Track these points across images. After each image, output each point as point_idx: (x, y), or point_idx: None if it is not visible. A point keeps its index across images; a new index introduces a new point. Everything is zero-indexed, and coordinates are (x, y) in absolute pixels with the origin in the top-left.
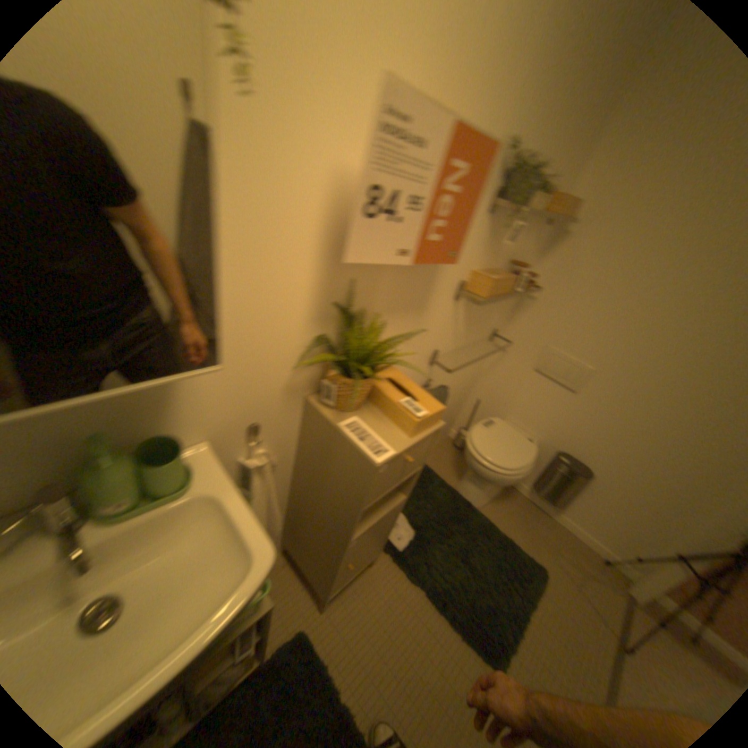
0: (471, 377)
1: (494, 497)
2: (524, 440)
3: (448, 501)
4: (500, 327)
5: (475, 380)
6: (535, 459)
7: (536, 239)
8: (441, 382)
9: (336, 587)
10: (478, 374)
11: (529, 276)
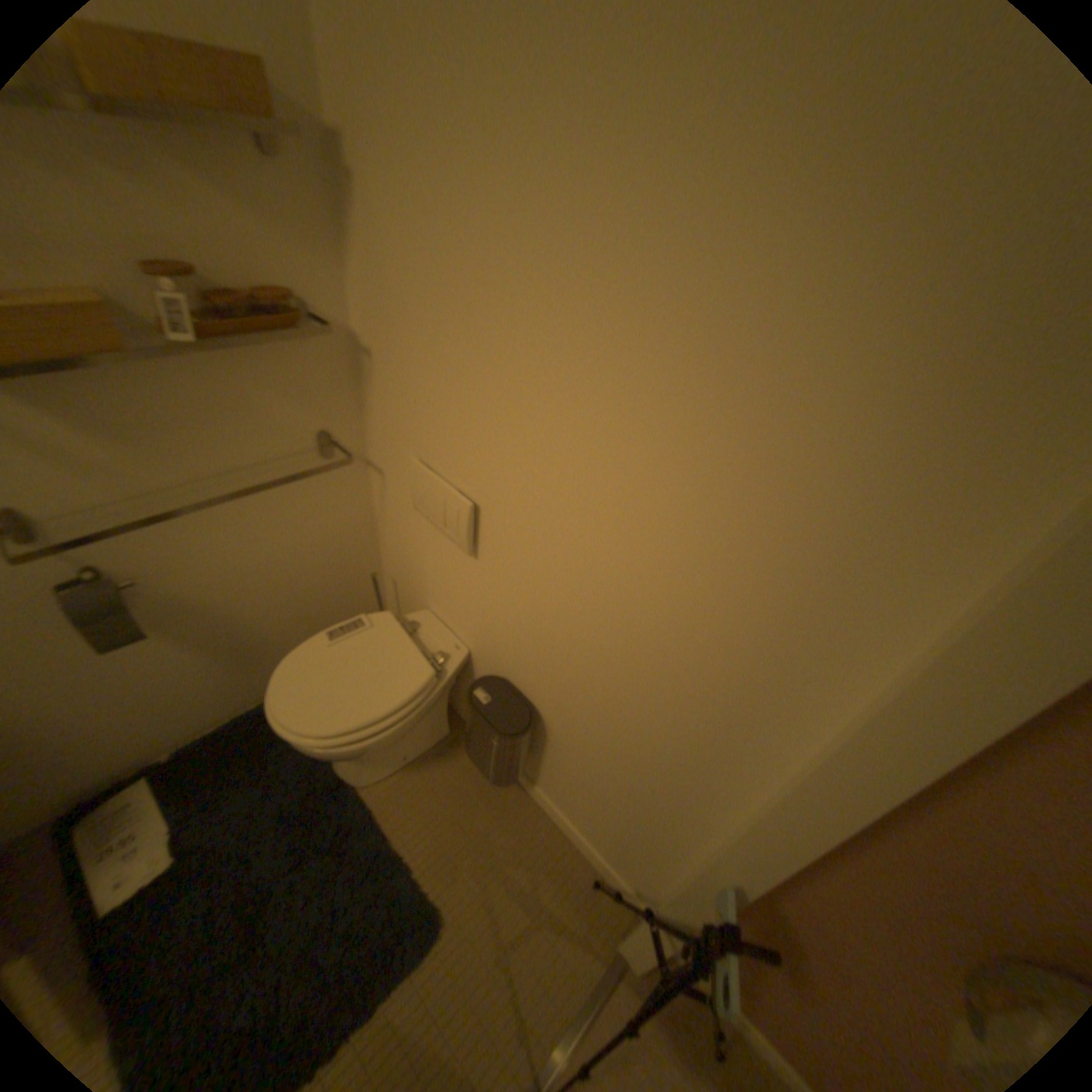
0: (332, 532)
1: (410, 757)
2: (409, 657)
3: (288, 781)
4: (331, 424)
5: (360, 533)
6: (416, 697)
7: (233, 197)
8: (162, 563)
9: None
10: (359, 521)
11: (251, 296)
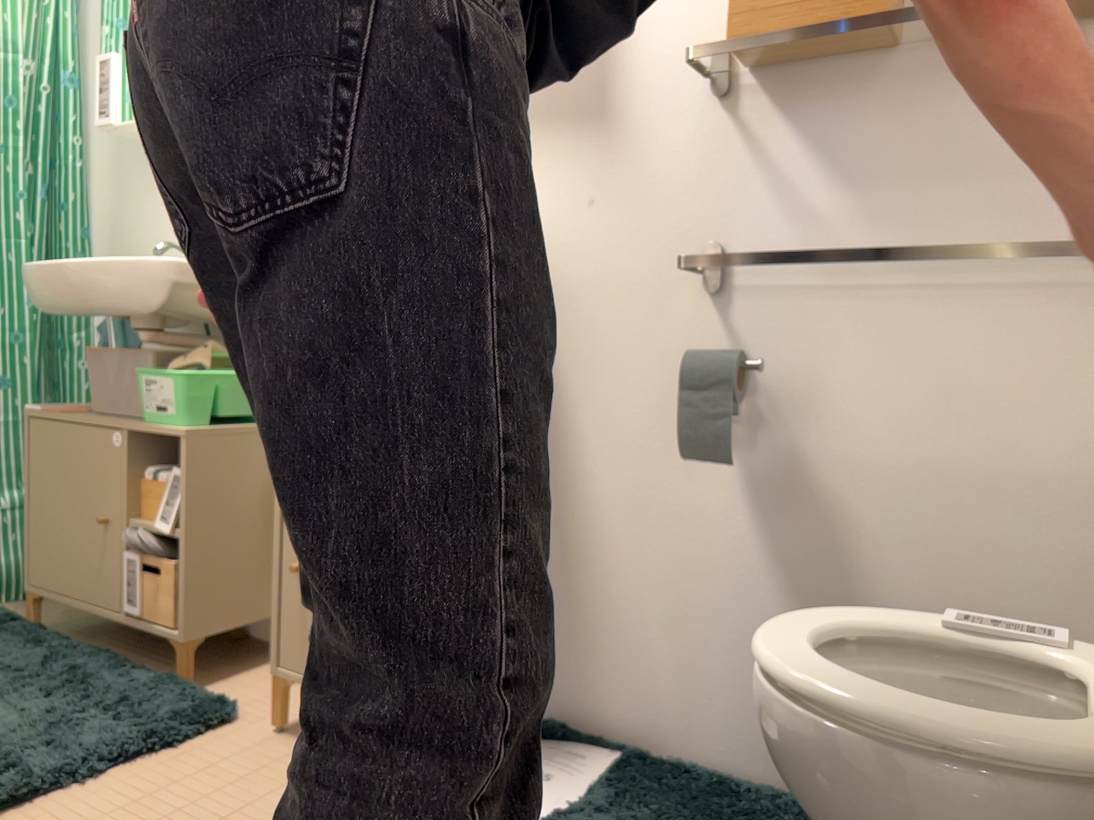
0: None
1: None
2: None
3: None
4: None
5: None
6: (1060, 749)
7: None
8: (819, 391)
9: (287, 637)
10: None
11: None
